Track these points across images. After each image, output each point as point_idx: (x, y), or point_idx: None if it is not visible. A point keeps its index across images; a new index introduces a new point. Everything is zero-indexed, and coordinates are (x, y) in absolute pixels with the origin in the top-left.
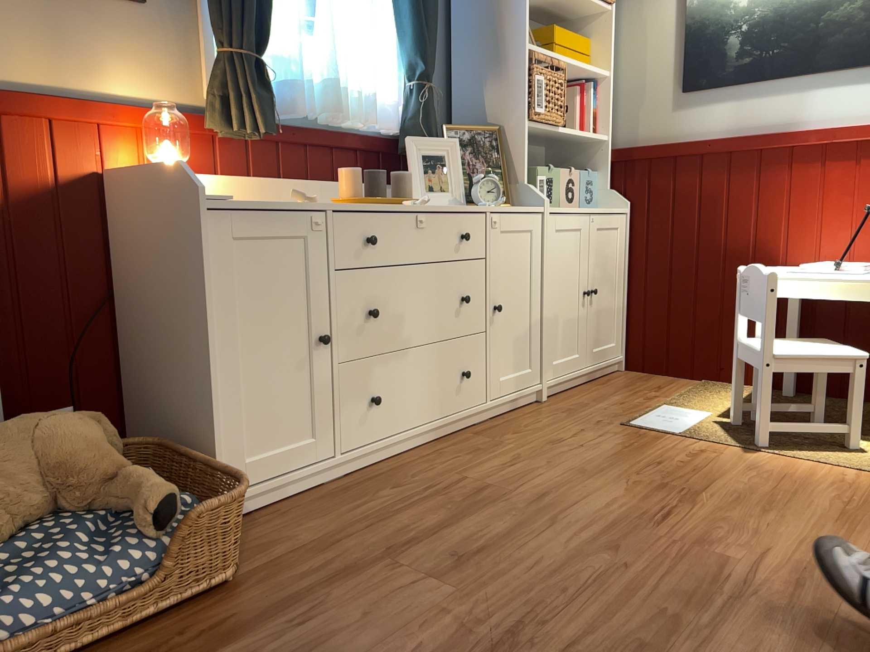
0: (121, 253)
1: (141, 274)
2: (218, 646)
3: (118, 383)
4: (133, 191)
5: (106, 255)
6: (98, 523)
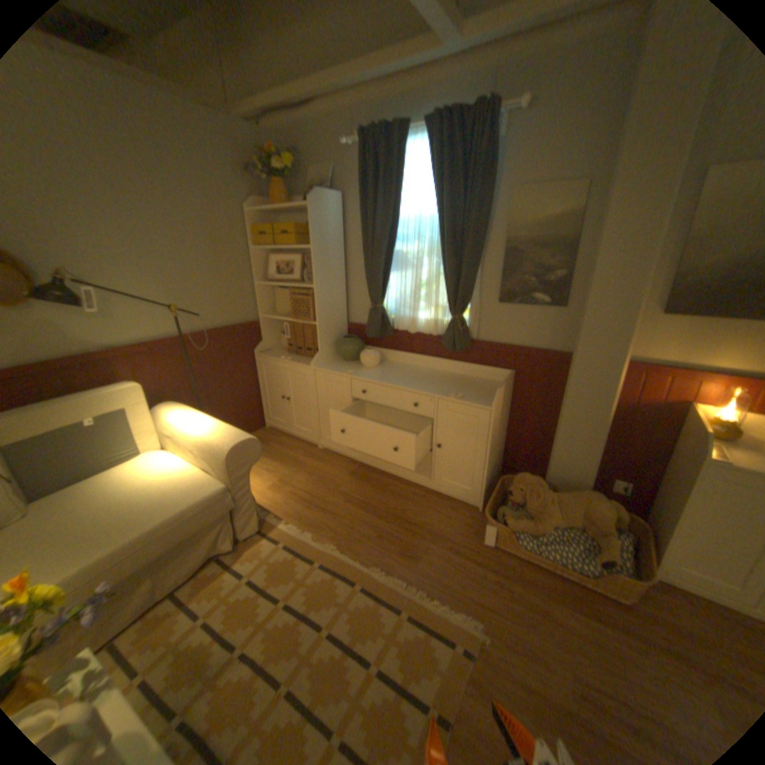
0: (682, 441)
1: (682, 458)
2: (600, 620)
3: (658, 487)
4: (696, 424)
5: (678, 436)
6: (593, 547)
